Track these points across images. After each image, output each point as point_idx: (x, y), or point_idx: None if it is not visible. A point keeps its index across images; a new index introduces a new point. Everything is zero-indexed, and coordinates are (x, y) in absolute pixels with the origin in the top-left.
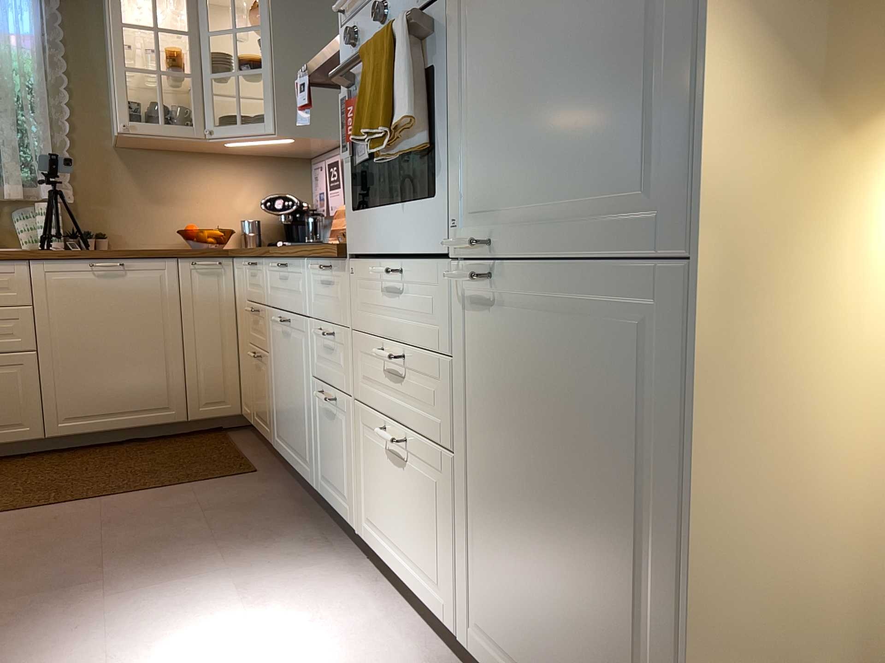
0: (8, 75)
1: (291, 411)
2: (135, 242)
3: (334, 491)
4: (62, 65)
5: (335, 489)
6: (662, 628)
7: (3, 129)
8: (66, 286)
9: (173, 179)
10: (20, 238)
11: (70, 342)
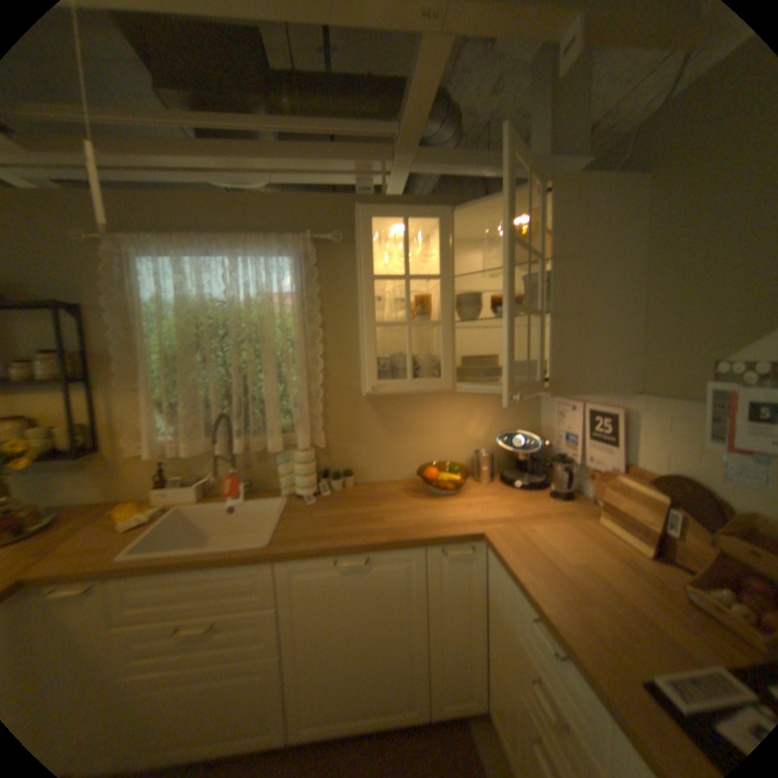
0: (270, 335)
1: None
2: (377, 475)
3: None
4: (318, 318)
5: None
6: None
7: (265, 387)
8: (308, 588)
9: (411, 413)
10: (279, 483)
11: (312, 647)
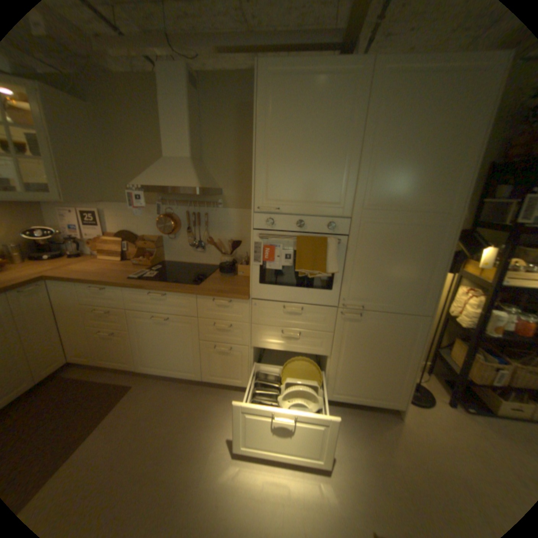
0: None
1: (168, 355)
2: None
3: (223, 378)
4: None
5: (225, 377)
6: (406, 375)
7: None
8: None
9: None
10: None
11: None
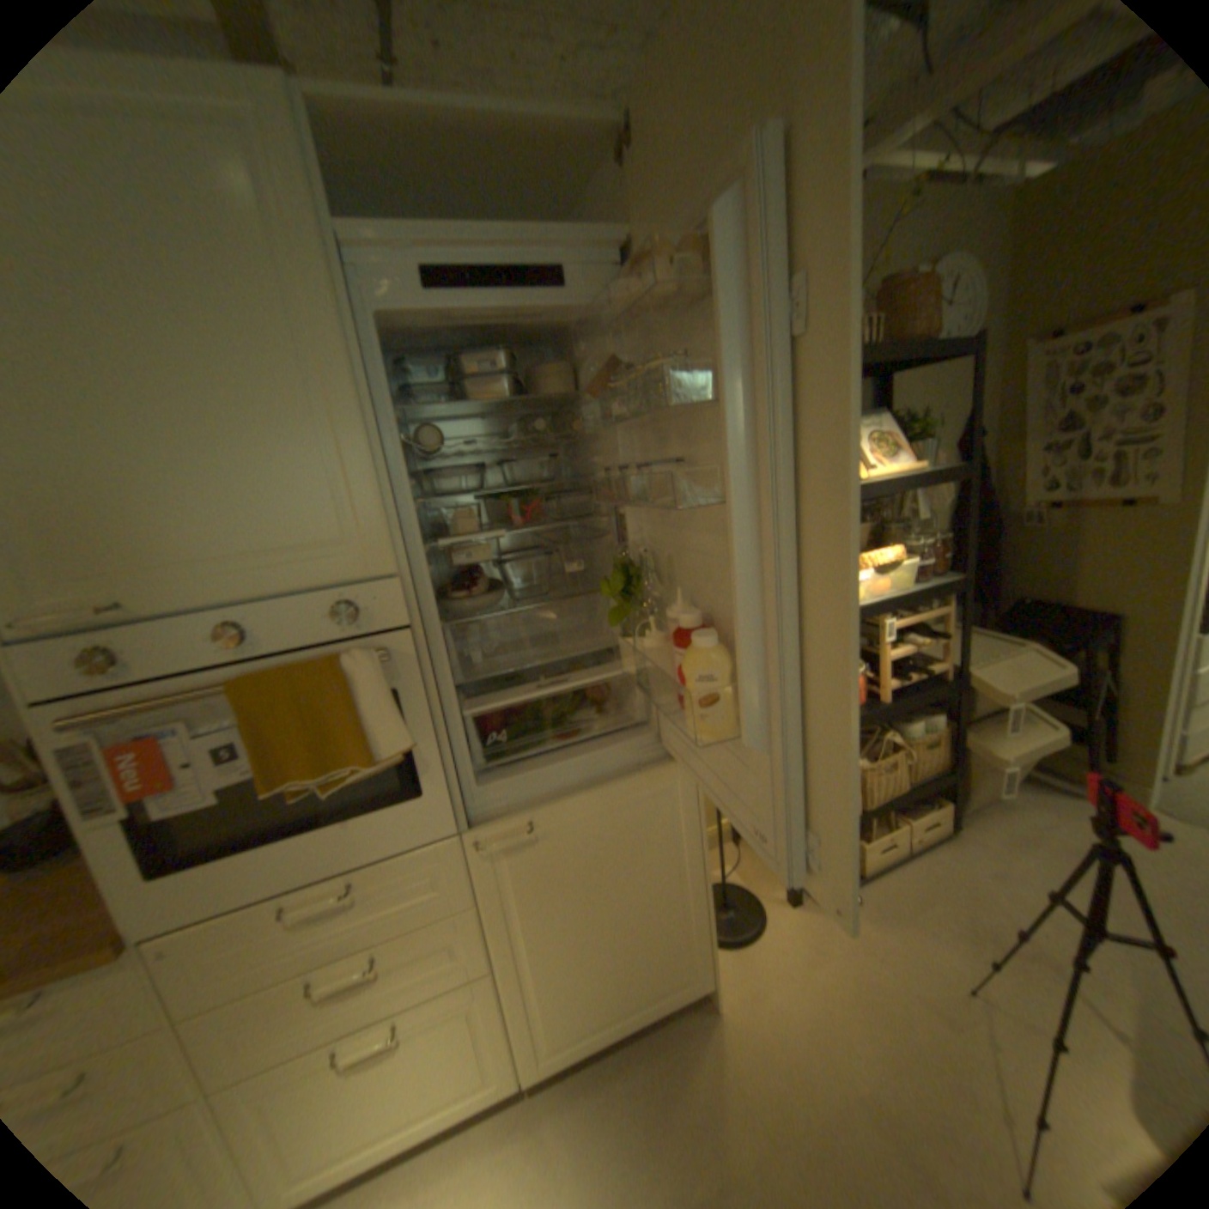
0: None
1: None
2: None
3: None
4: None
5: None
6: (687, 911)
7: None
8: None
9: None
10: None
11: None
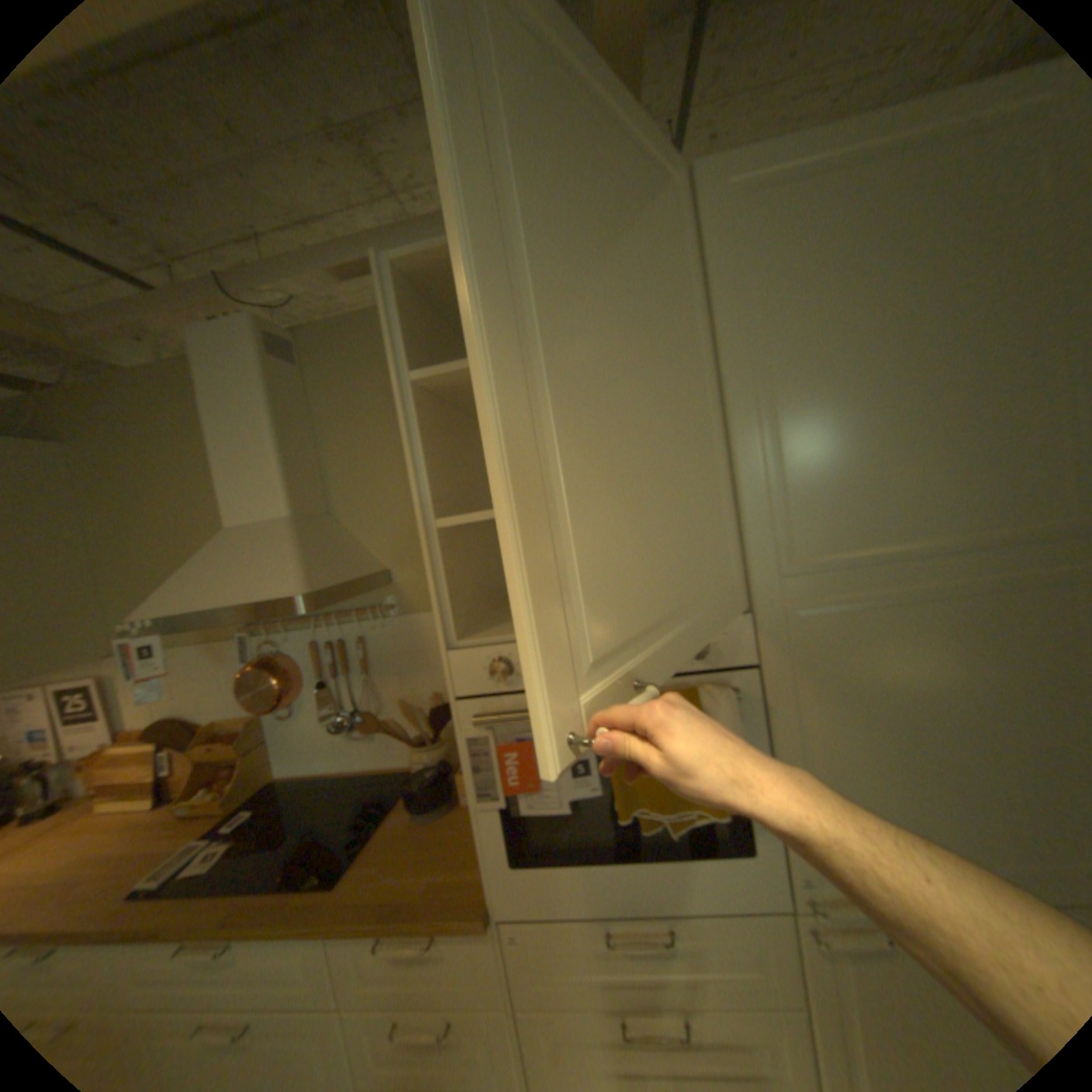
0: None
1: None
2: None
3: None
4: None
5: None
6: None
7: None
8: None
9: None
10: None
11: None
